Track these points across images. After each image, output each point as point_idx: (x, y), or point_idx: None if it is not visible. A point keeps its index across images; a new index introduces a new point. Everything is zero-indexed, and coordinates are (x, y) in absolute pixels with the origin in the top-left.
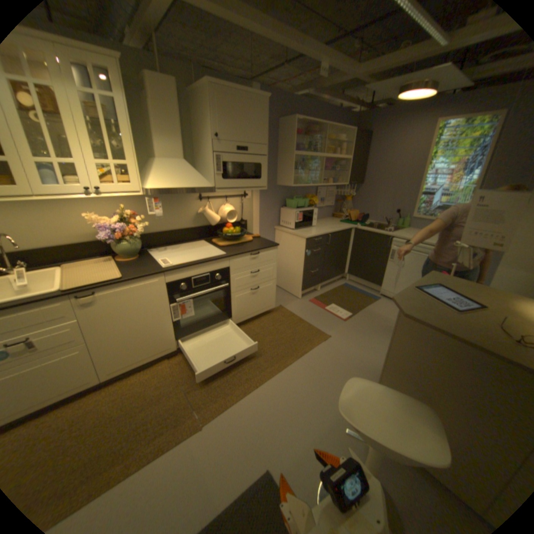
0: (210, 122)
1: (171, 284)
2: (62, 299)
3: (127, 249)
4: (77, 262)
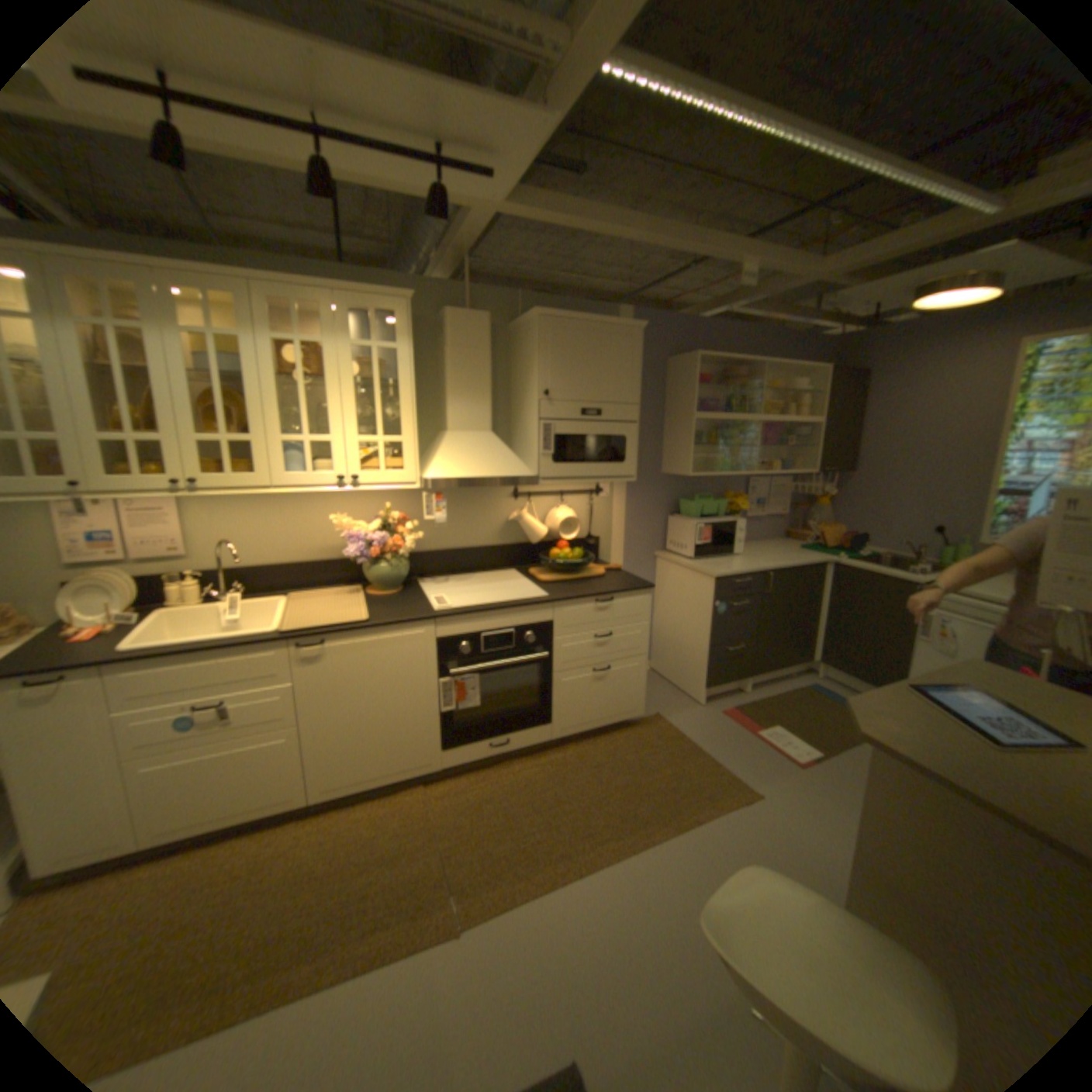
0: (537, 374)
1: (443, 643)
2: (277, 647)
3: (384, 575)
4: (310, 593)
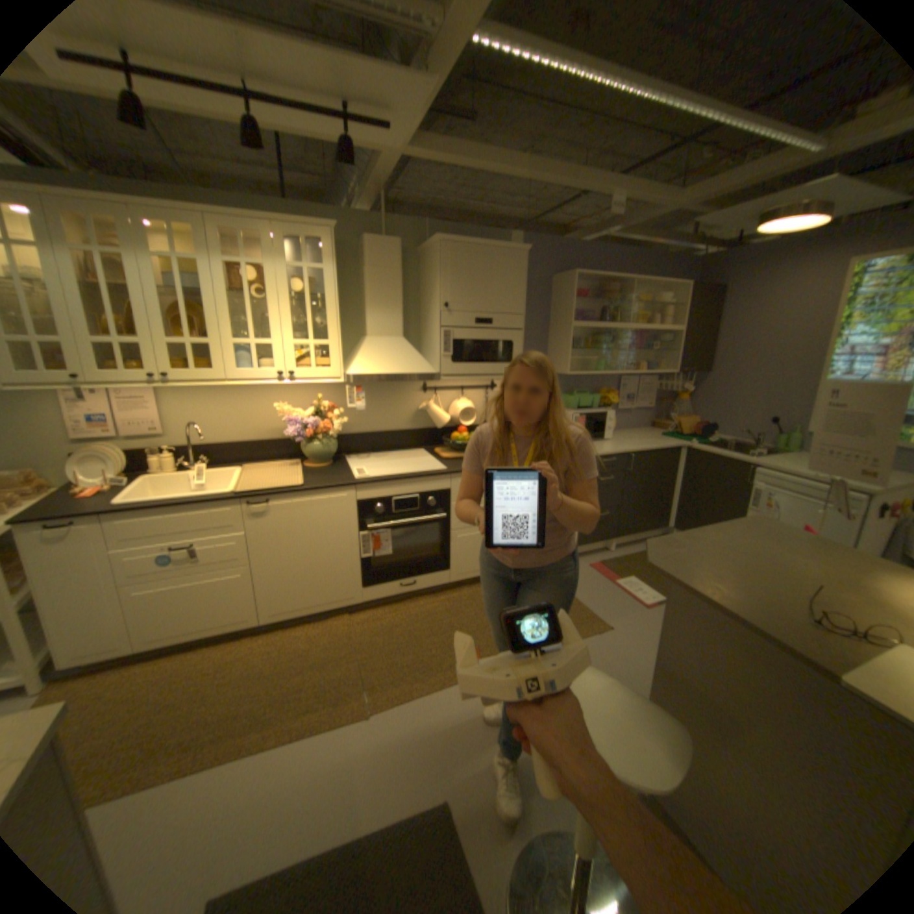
0: (439, 289)
1: (363, 504)
2: (233, 504)
3: (318, 451)
4: (261, 464)
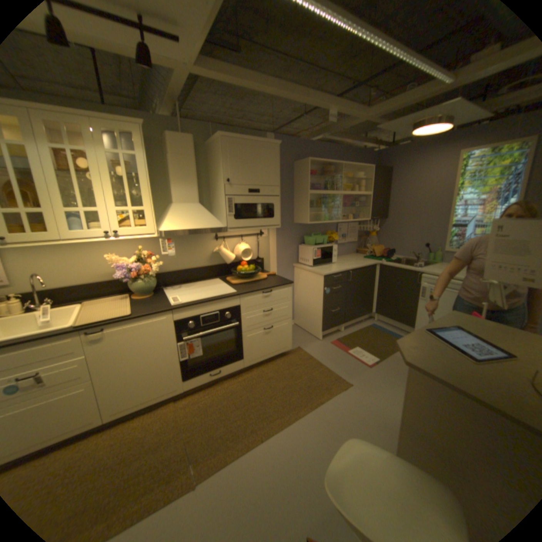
0: (222, 170)
1: (178, 322)
2: (73, 335)
3: (142, 287)
4: (97, 300)
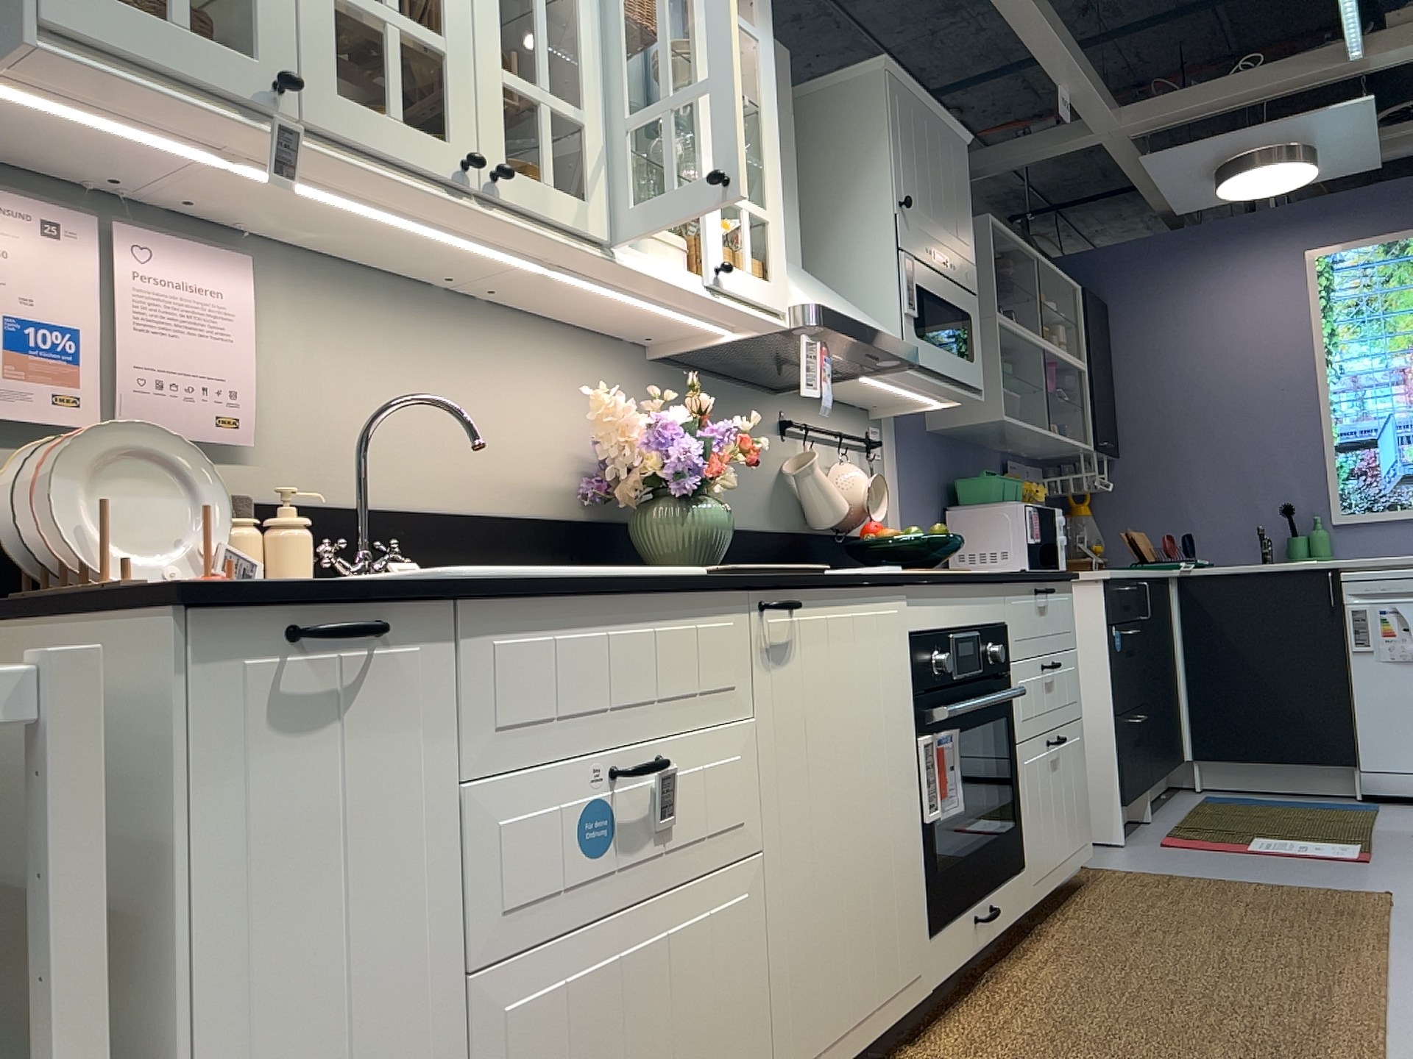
0: (892, 169)
1: (918, 645)
2: (736, 605)
3: (707, 532)
4: None
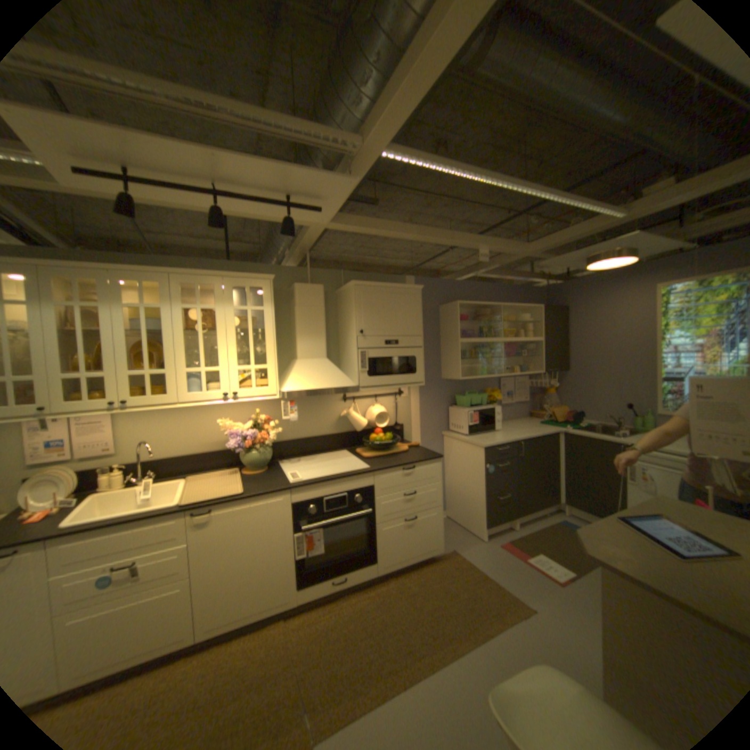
0: (356, 321)
1: (297, 506)
2: (178, 517)
3: (255, 459)
4: (203, 475)
